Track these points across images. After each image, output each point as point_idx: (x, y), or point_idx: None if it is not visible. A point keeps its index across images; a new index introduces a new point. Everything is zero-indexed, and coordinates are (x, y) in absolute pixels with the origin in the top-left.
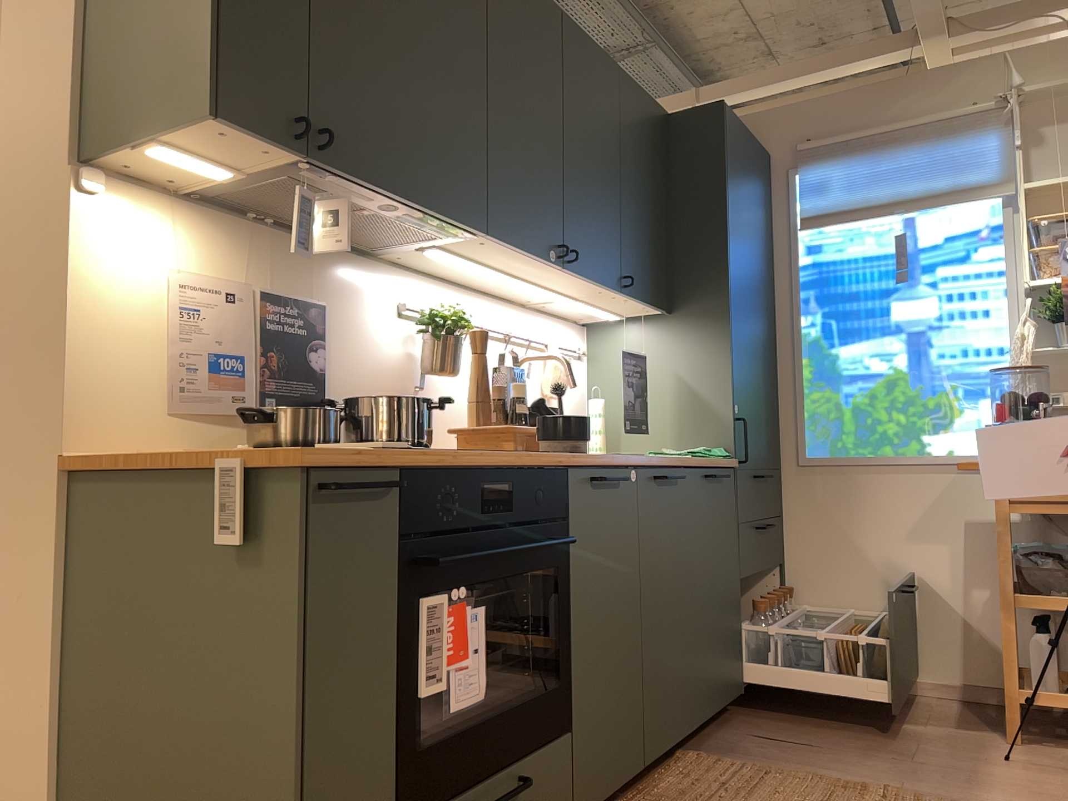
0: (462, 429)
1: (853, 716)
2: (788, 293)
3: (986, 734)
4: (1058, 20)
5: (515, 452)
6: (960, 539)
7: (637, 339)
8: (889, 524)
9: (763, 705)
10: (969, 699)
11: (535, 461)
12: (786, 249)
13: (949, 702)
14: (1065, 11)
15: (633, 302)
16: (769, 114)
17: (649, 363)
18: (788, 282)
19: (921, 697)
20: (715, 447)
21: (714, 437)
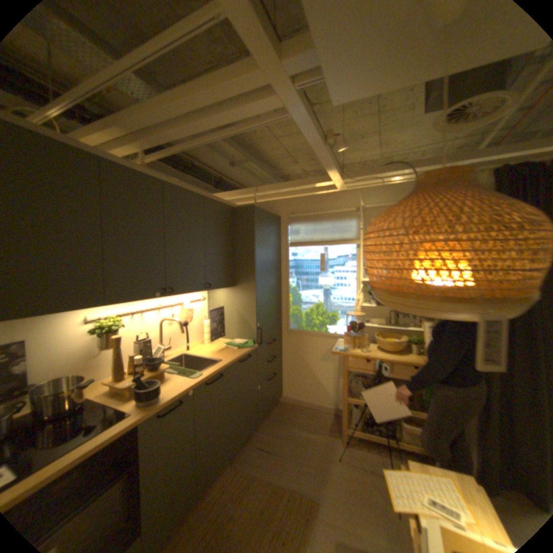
0: (107, 386)
1: (296, 430)
2: (285, 270)
3: (336, 441)
4: (380, 179)
5: (99, 435)
6: (337, 363)
7: (223, 295)
8: (315, 355)
9: (267, 424)
10: (336, 415)
11: (108, 439)
12: (285, 253)
13: (330, 417)
14: (383, 174)
15: (215, 289)
16: (281, 200)
17: (228, 304)
18: (285, 265)
19: (321, 414)
20: (249, 339)
21: (249, 336)
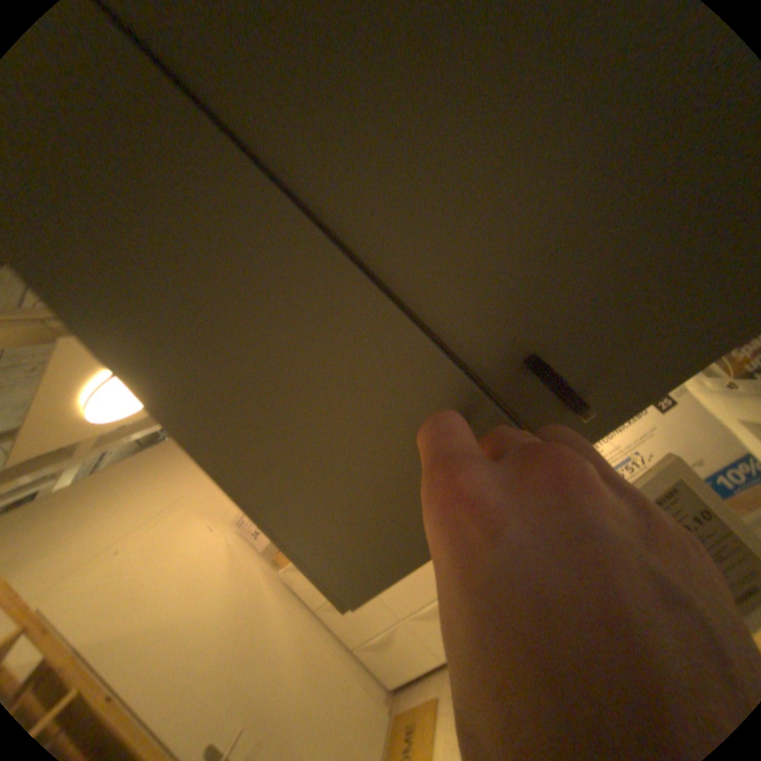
0: None
1: None
2: None
3: None
4: None
5: None
6: None
7: None
8: None
9: None
10: None
11: None
12: None
13: None
14: None
15: None
16: None
17: None
18: None
19: None
20: None
21: None
